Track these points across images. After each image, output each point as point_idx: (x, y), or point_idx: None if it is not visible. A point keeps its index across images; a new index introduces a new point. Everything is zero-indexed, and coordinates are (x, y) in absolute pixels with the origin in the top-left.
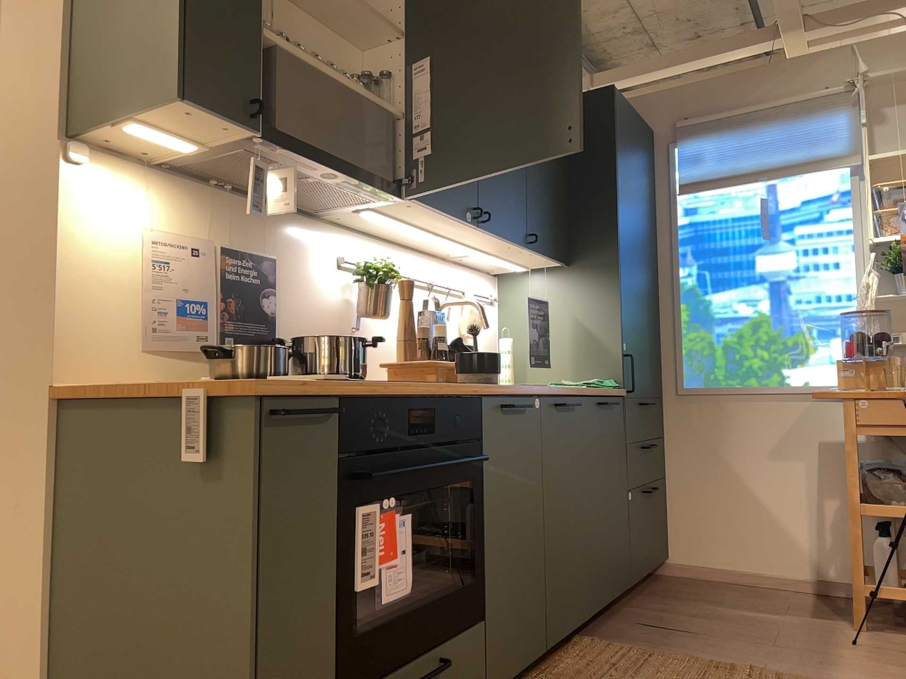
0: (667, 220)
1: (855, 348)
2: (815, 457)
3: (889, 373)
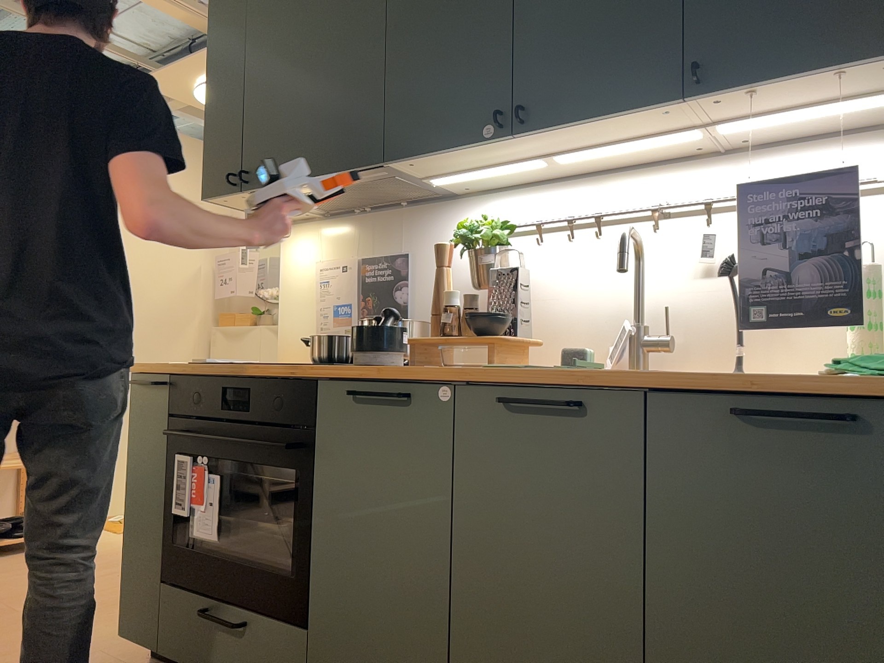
0: None
1: None
2: None
3: None
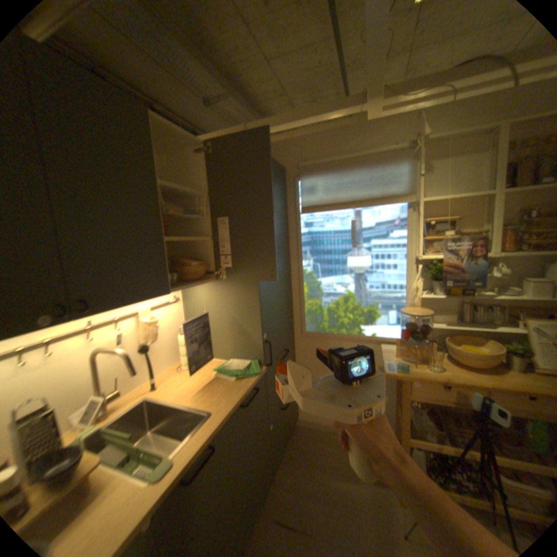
0: (294, 229)
1: (409, 331)
2: None
3: (431, 355)
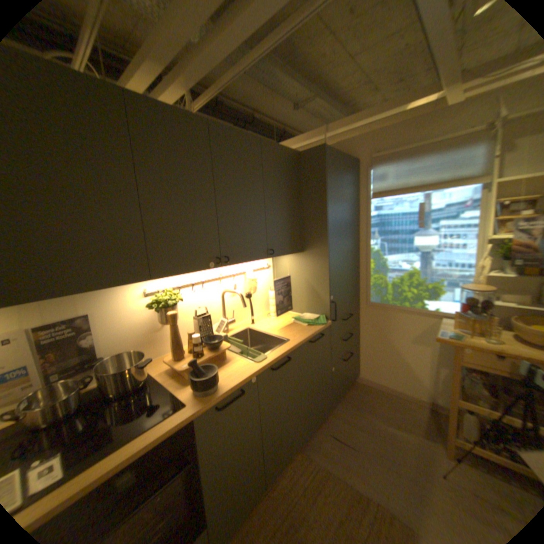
0: (365, 212)
1: (470, 306)
2: (438, 348)
3: (491, 329)
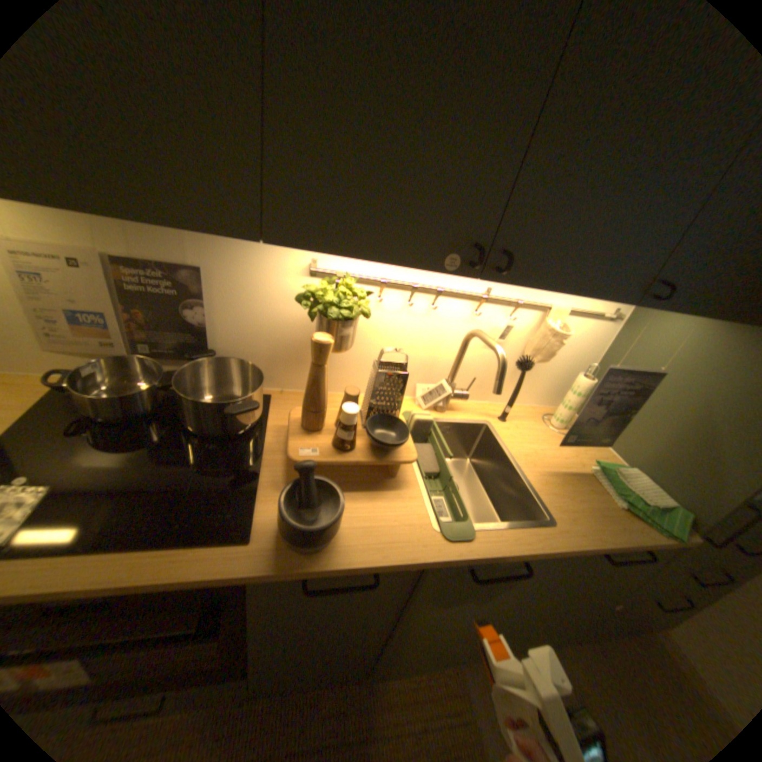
0: None
1: None
2: None
3: None
